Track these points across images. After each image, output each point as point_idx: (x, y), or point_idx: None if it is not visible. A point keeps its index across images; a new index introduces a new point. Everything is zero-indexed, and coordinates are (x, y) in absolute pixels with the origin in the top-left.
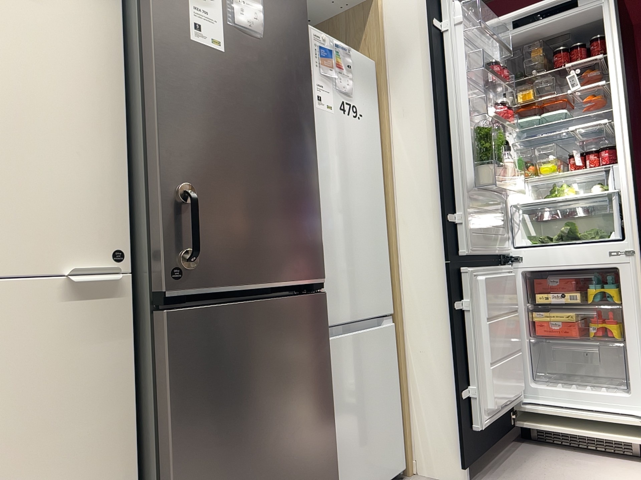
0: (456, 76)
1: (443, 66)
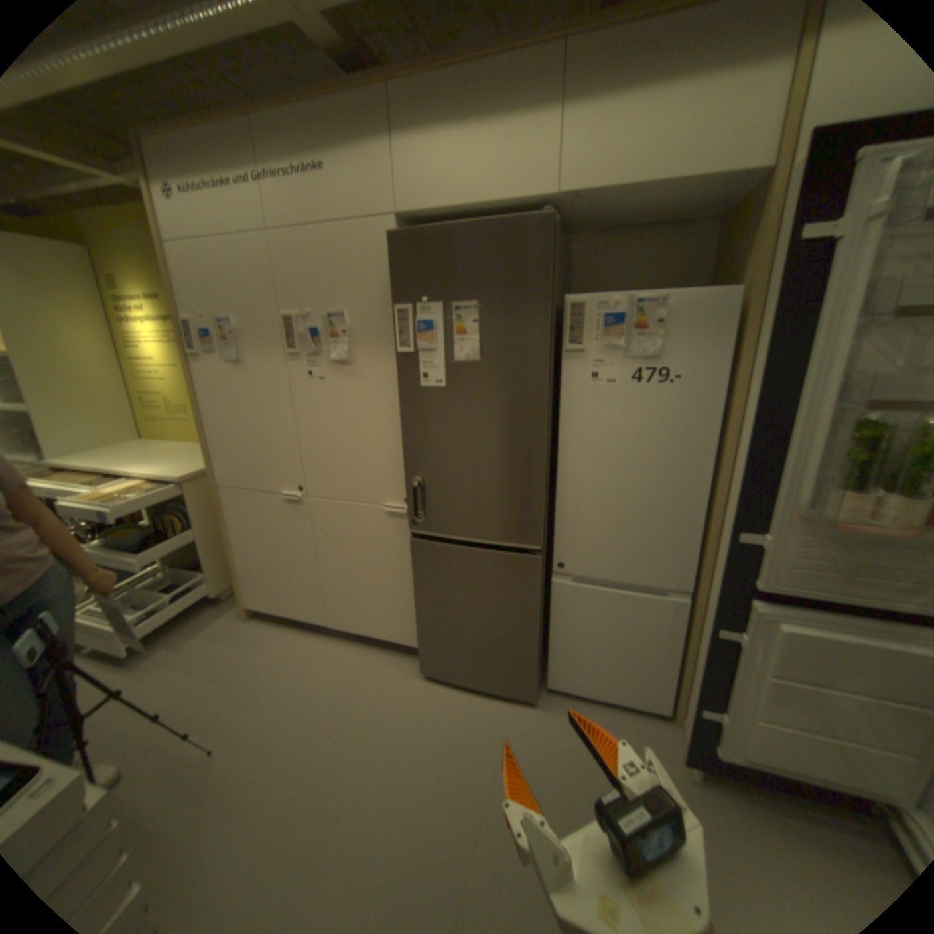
0: (833, 328)
1: (816, 307)
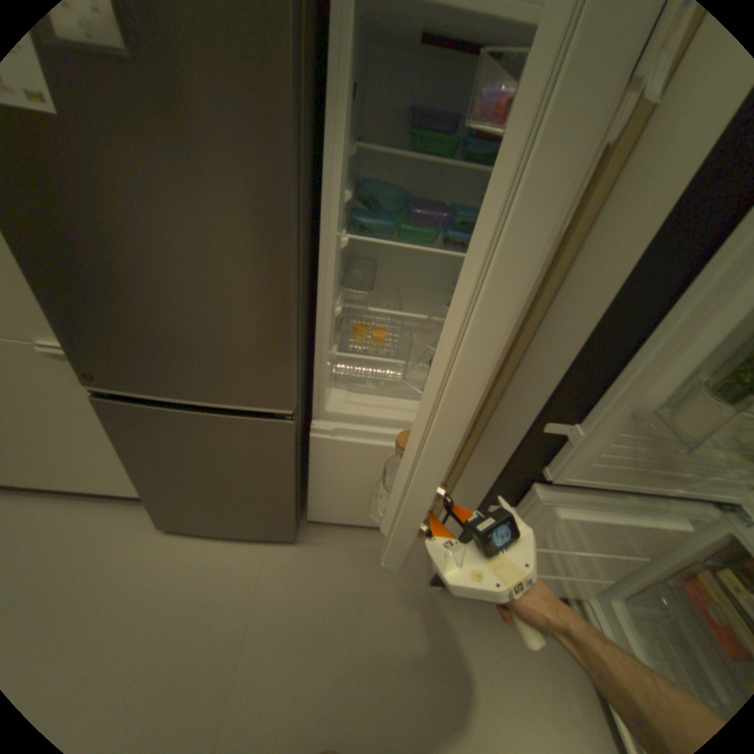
0: None
1: None
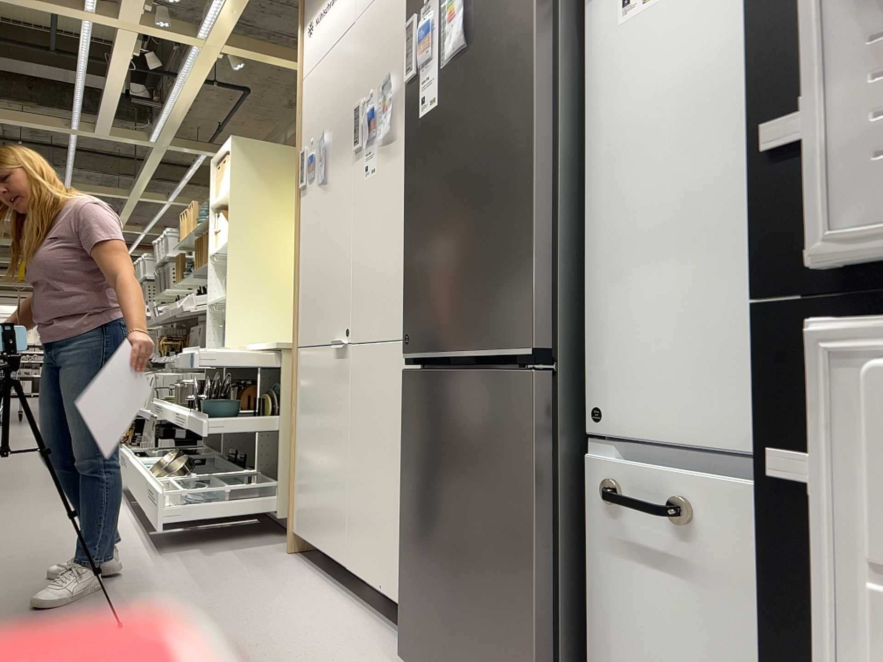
0: None
1: None
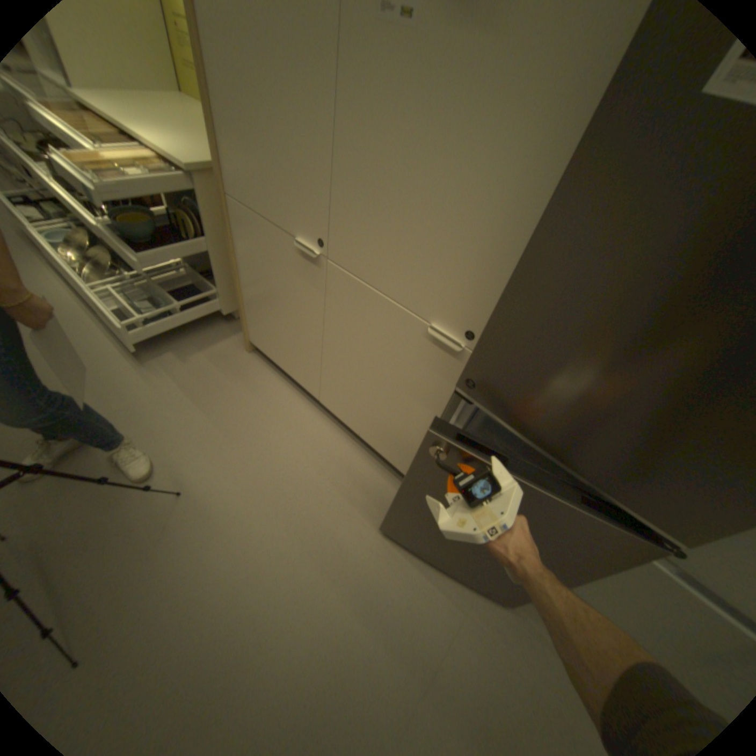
0: None
1: None
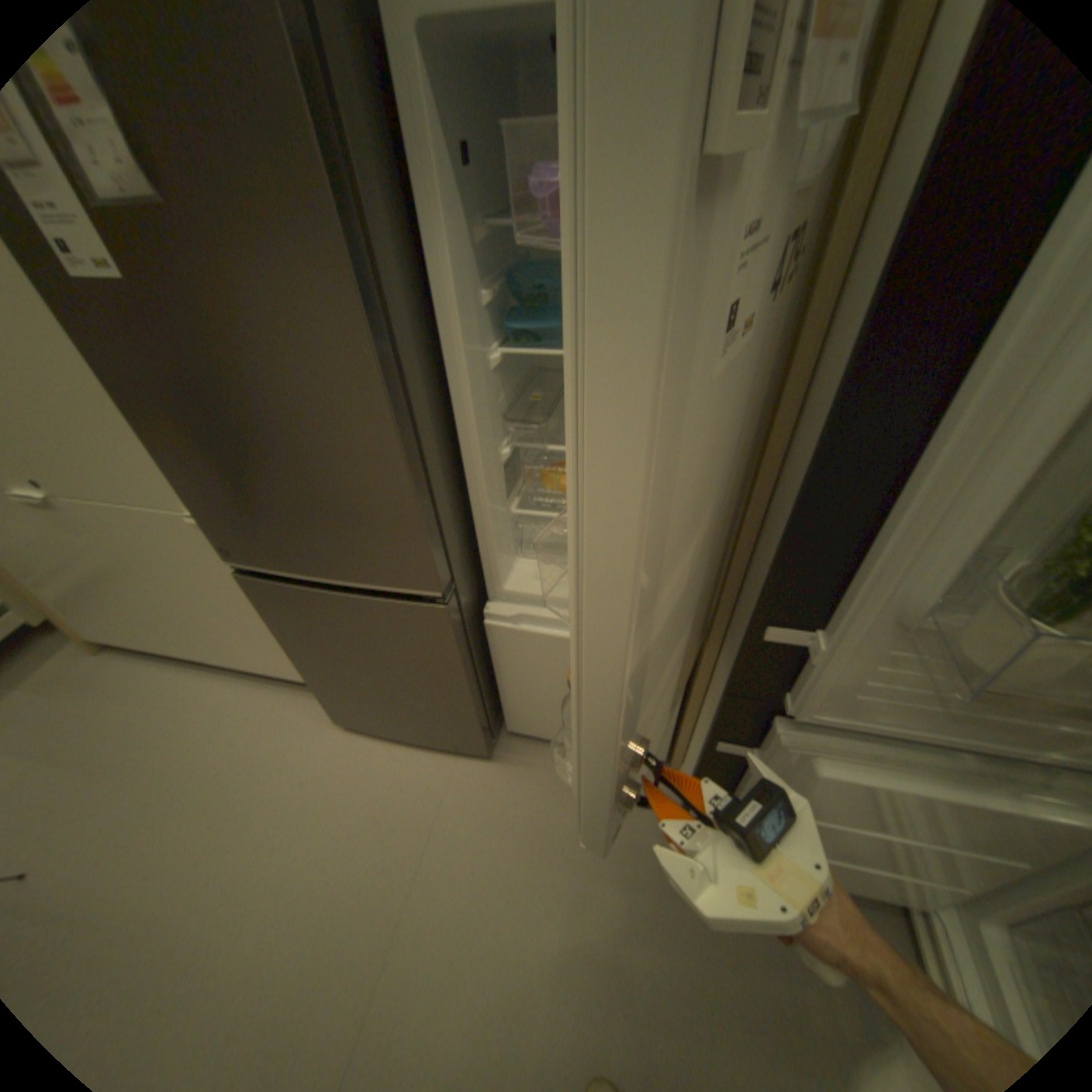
0: None
1: None
